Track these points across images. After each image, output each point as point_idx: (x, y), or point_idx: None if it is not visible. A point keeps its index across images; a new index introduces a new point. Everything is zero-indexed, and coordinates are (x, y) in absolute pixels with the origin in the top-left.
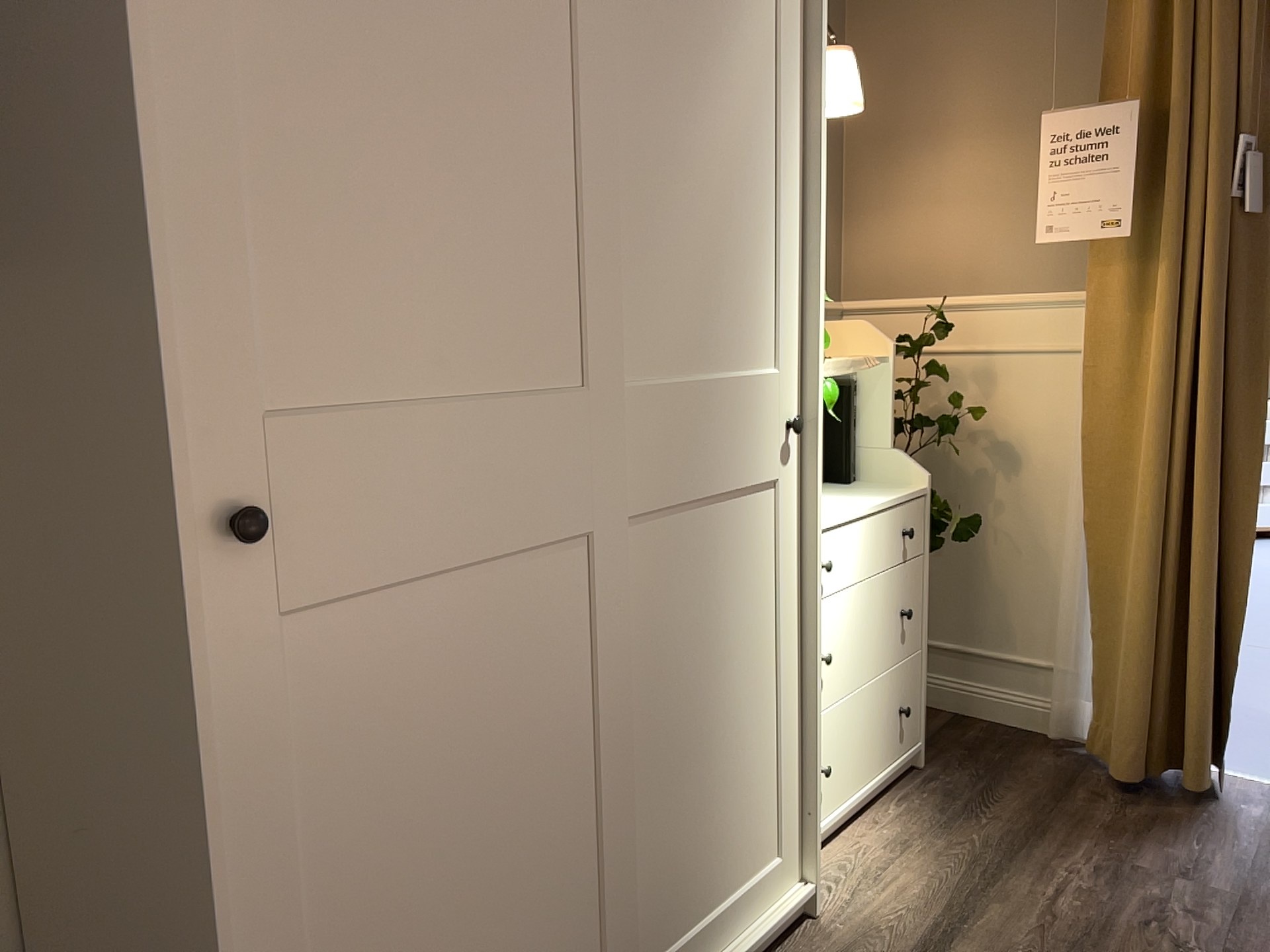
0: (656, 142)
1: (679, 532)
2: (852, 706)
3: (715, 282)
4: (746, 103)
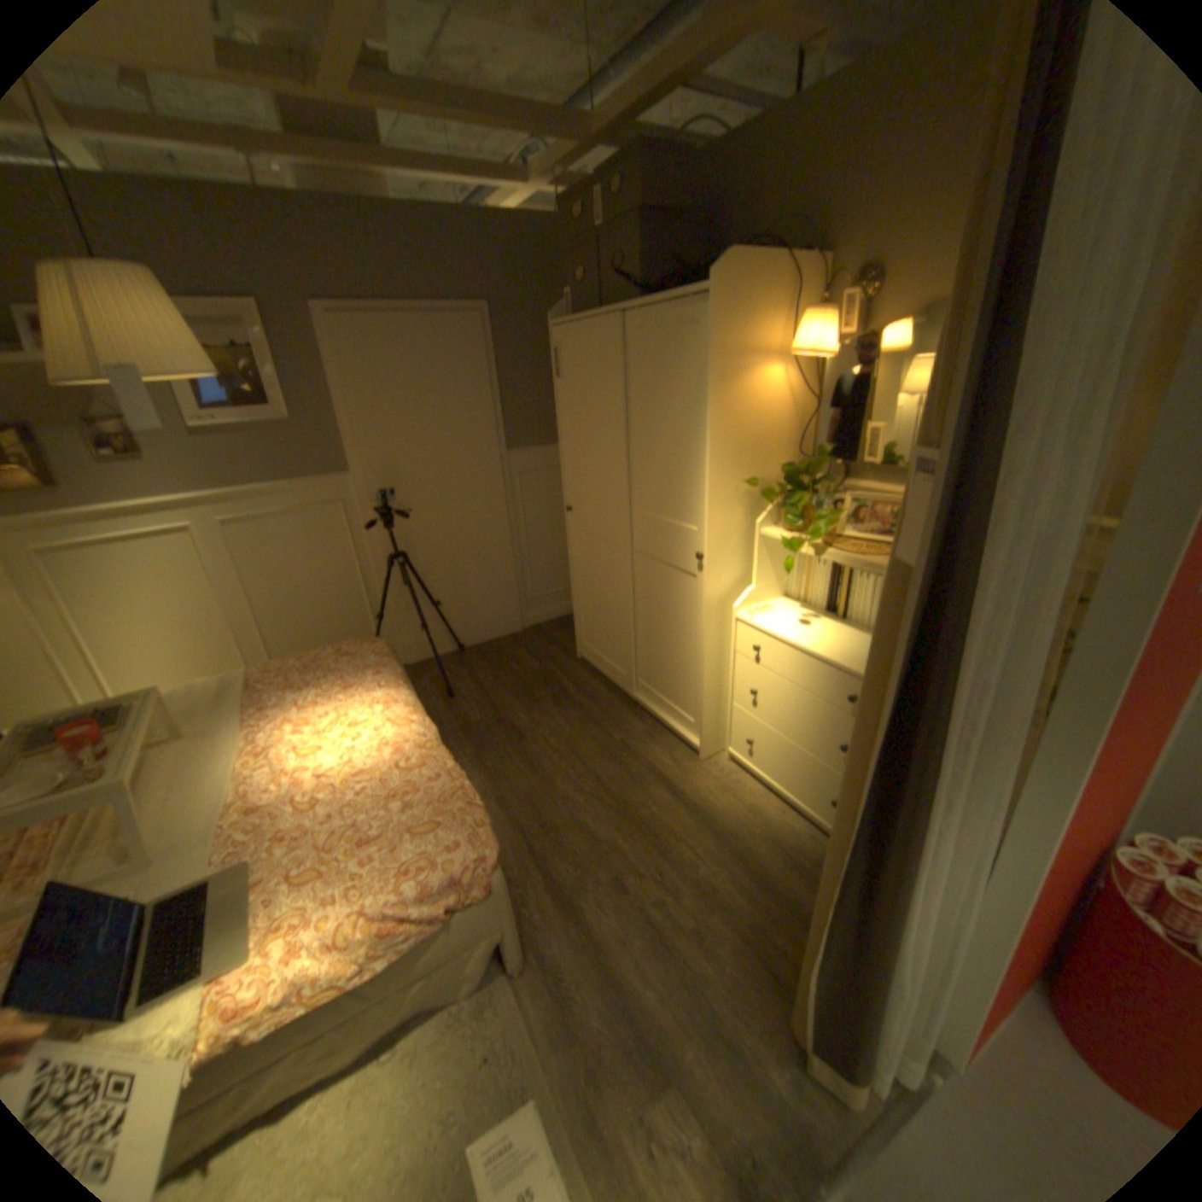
0: (645, 429)
1: (653, 567)
2: (786, 749)
3: (668, 483)
4: (684, 405)
